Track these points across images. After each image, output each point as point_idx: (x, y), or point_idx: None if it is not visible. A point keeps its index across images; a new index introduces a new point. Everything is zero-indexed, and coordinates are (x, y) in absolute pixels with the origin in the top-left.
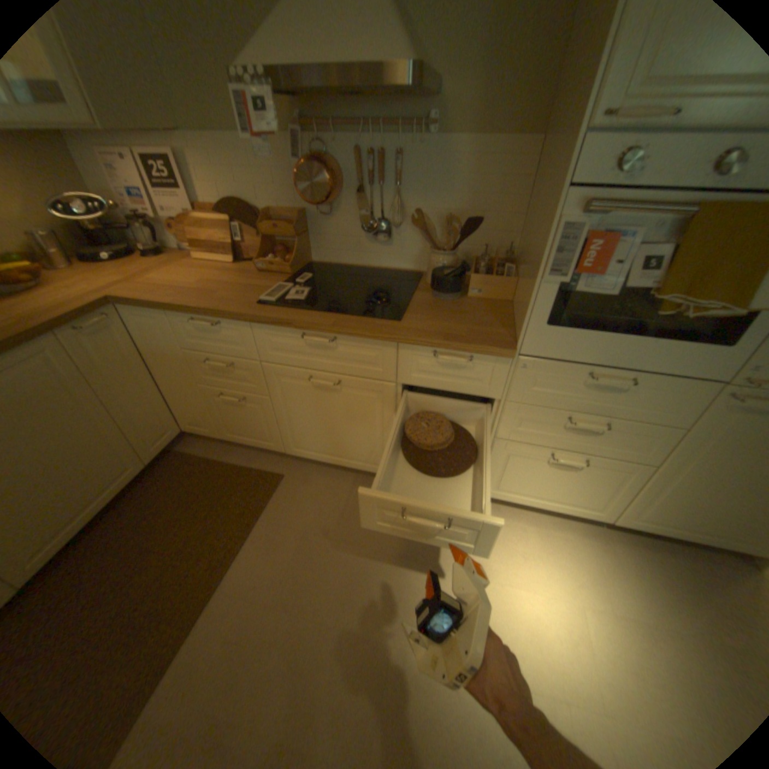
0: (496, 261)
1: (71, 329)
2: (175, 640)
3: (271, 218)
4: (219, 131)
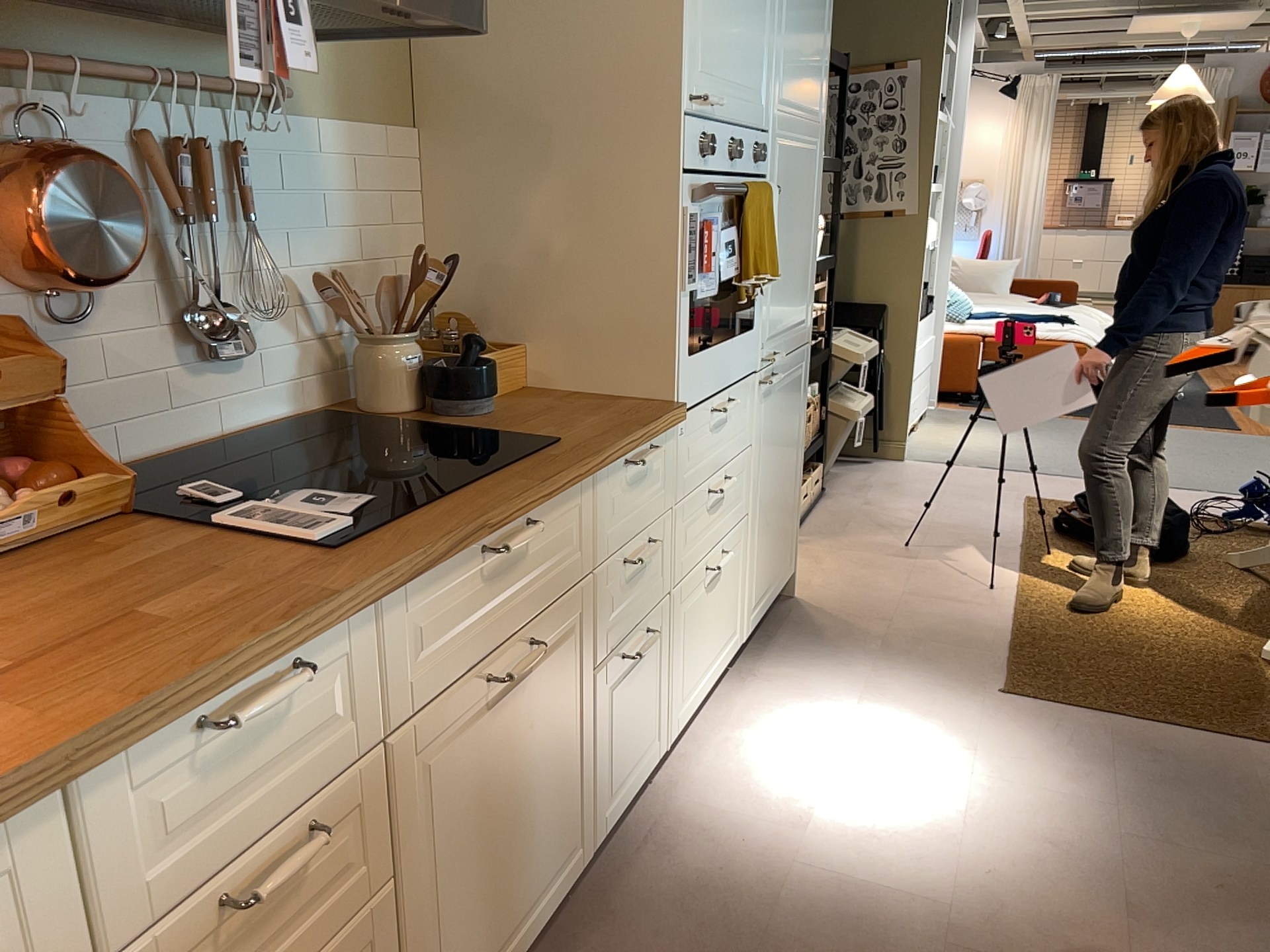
0: (475, 328)
1: None
2: None
3: None
4: None
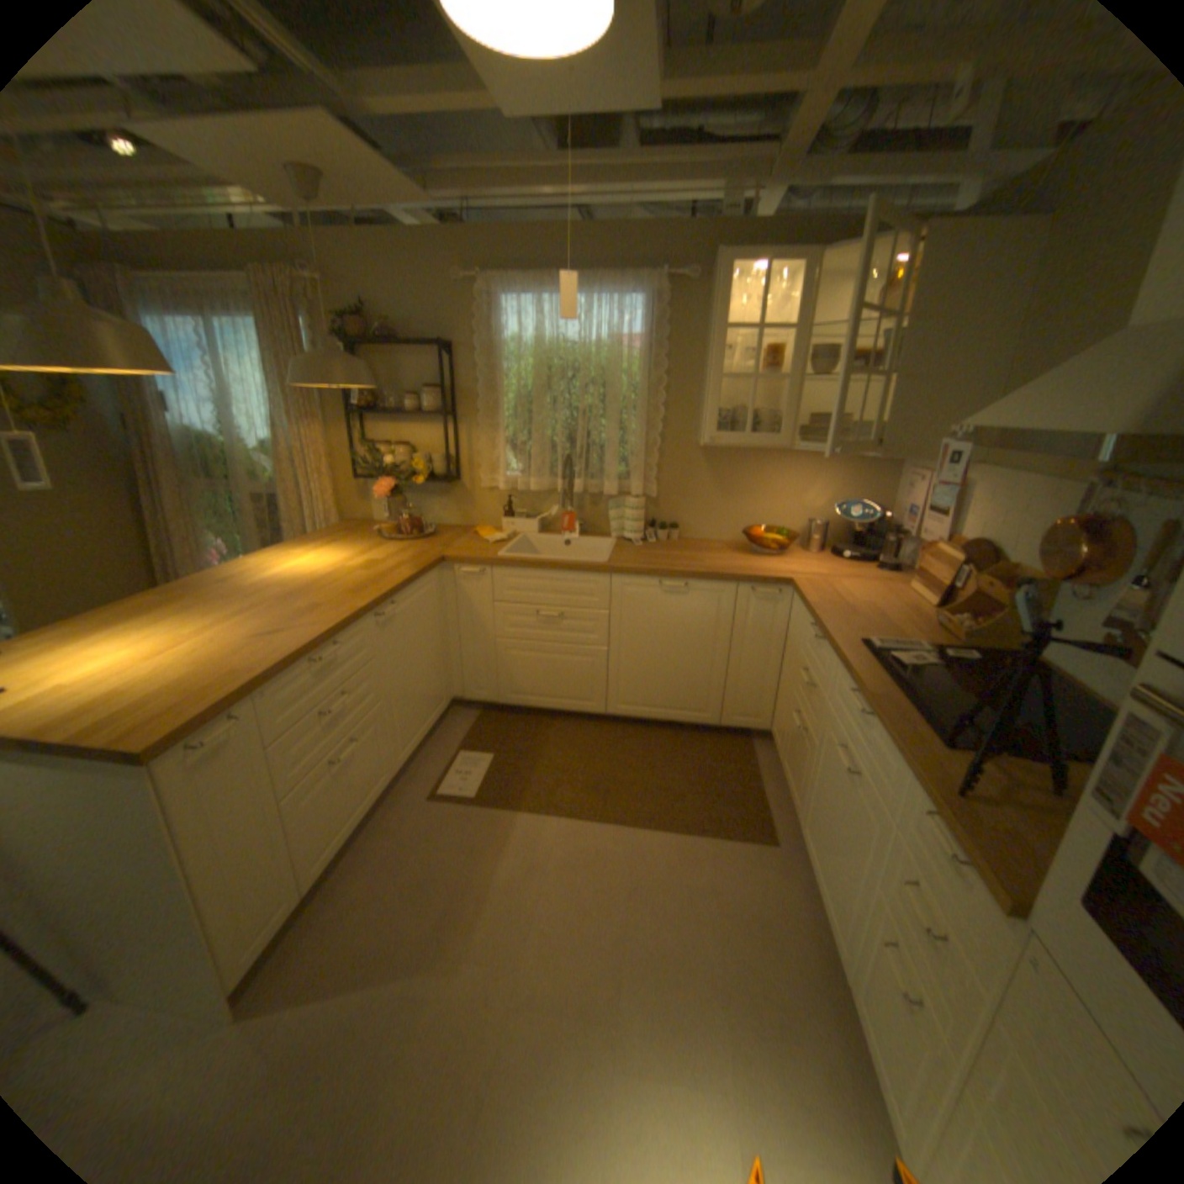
0: None
1: (749, 588)
2: (592, 817)
3: (1017, 578)
4: (1019, 470)
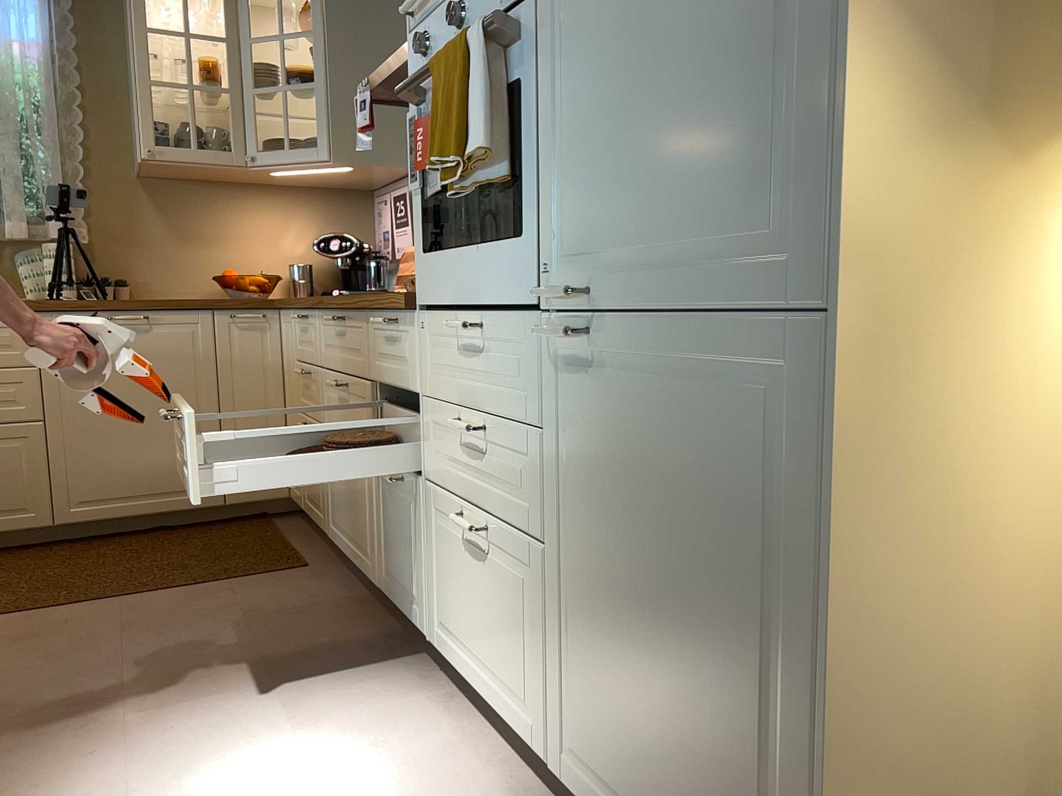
0: None
1: (228, 314)
2: (53, 605)
3: None
4: None
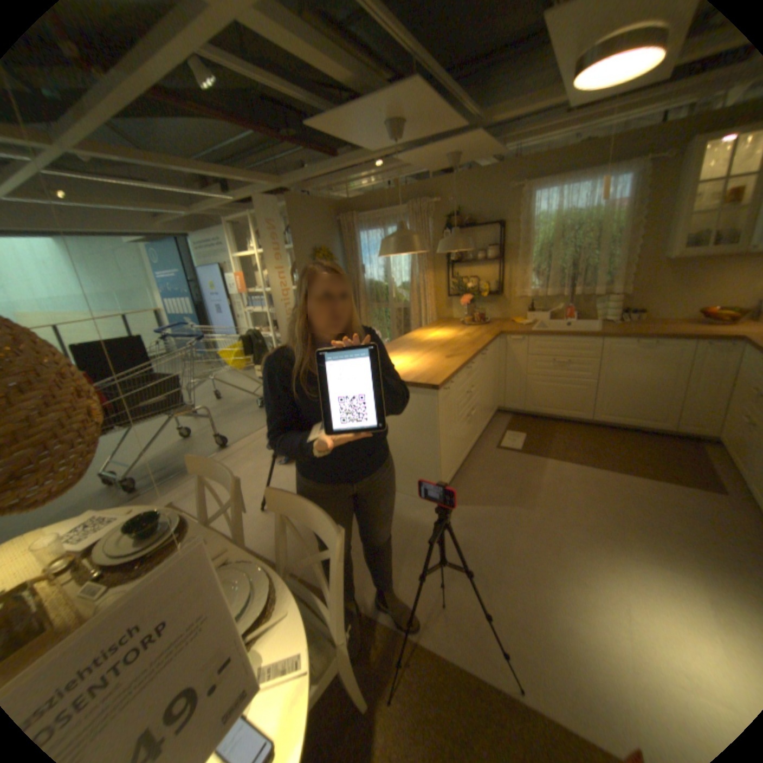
0: None
1: (707, 342)
2: (592, 465)
3: None
4: None
